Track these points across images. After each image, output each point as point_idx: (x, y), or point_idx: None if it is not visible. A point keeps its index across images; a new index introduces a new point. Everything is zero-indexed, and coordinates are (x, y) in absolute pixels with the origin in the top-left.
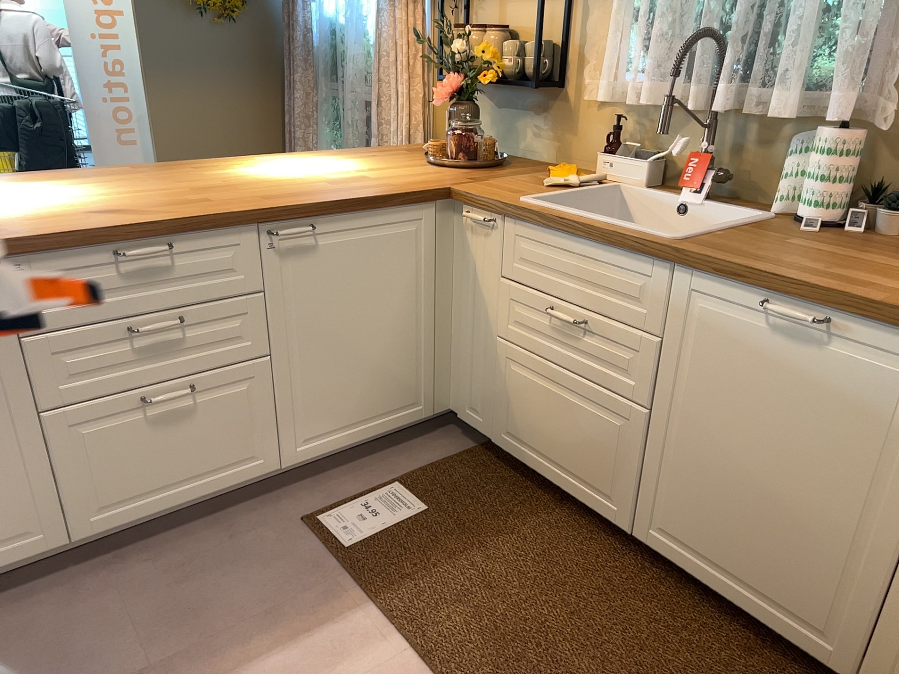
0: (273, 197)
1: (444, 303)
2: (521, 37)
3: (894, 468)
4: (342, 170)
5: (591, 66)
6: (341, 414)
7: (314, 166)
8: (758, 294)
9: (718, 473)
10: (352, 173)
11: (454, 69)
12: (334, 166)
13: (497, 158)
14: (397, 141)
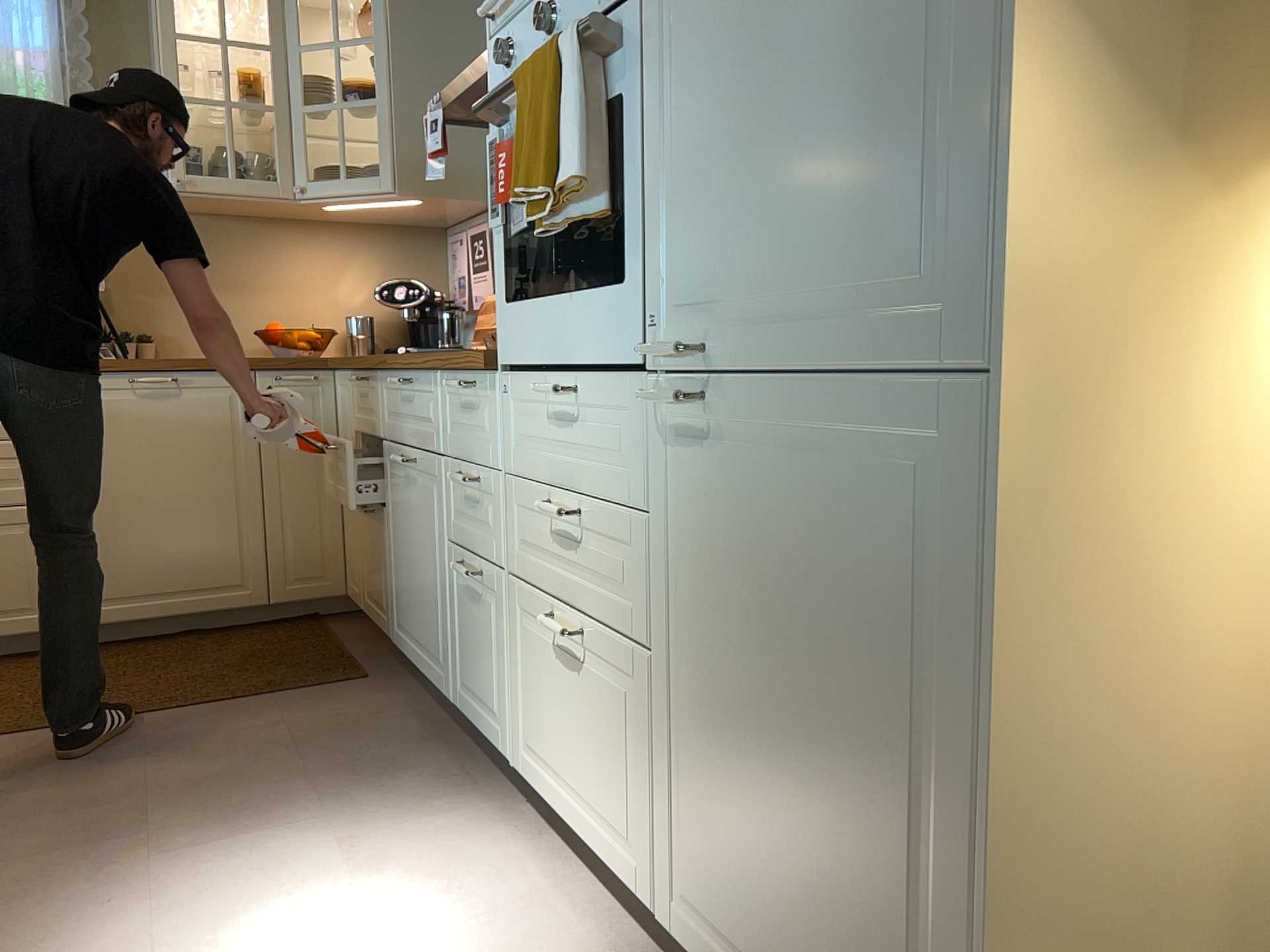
0: None
1: None
2: None
3: (241, 451)
4: None
5: None
6: None
7: None
8: (121, 376)
9: (132, 520)
10: None
11: None
12: None
13: None
14: None
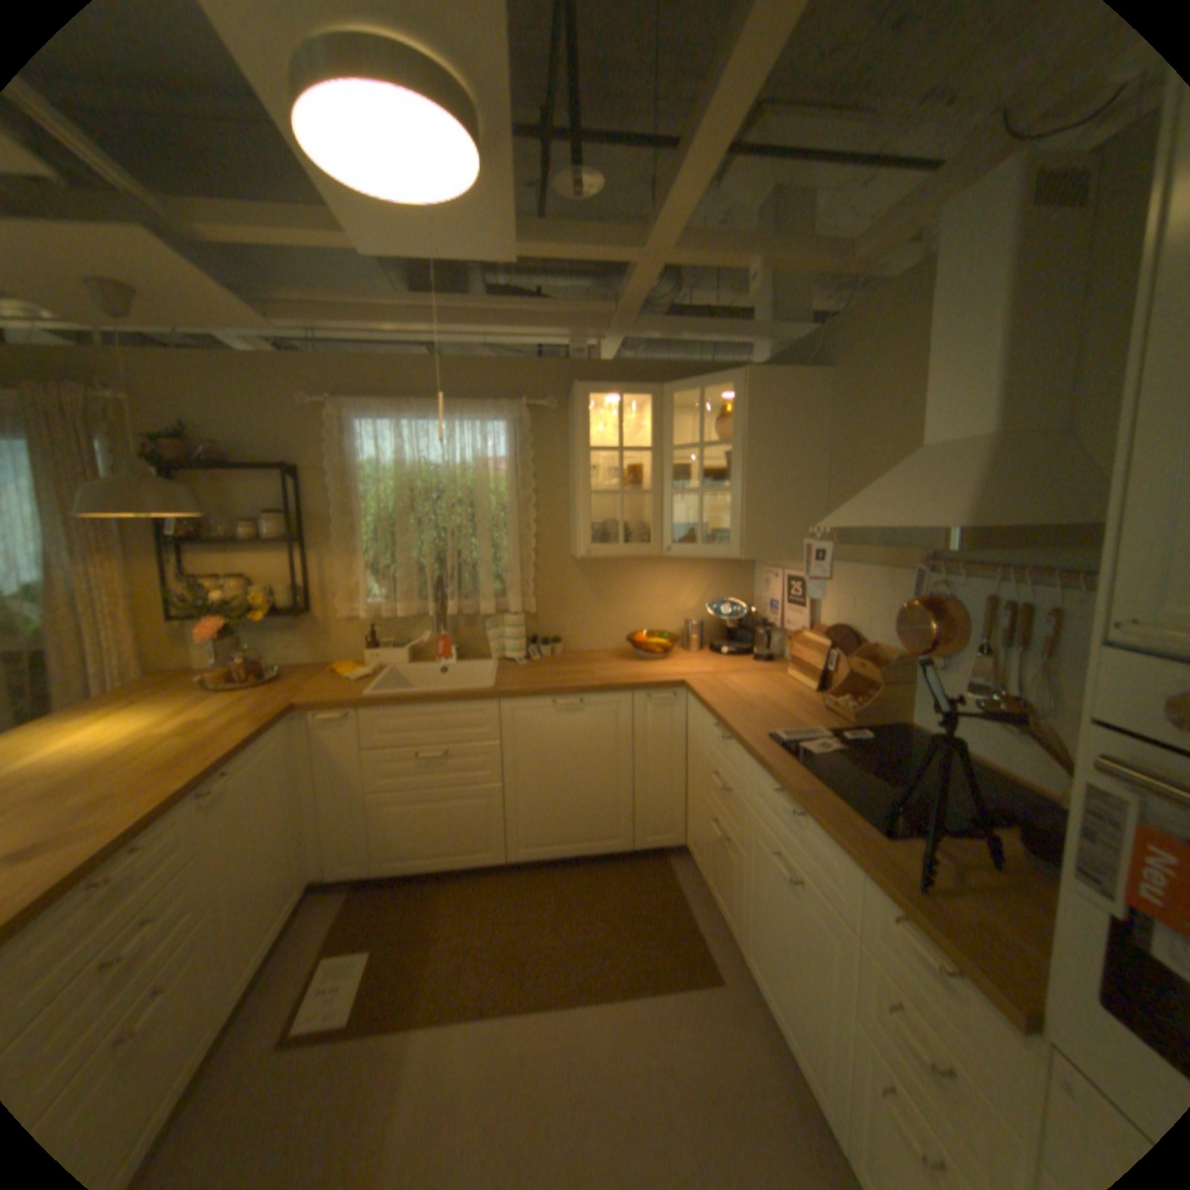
0: (171, 764)
1: (296, 793)
2: (256, 578)
3: (621, 747)
4: (153, 722)
5: (335, 594)
6: (255, 935)
7: (102, 729)
8: (548, 698)
9: (550, 793)
10: (170, 720)
11: (205, 610)
12: (126, 722)
13: (267, 670)
14: (100, 680)
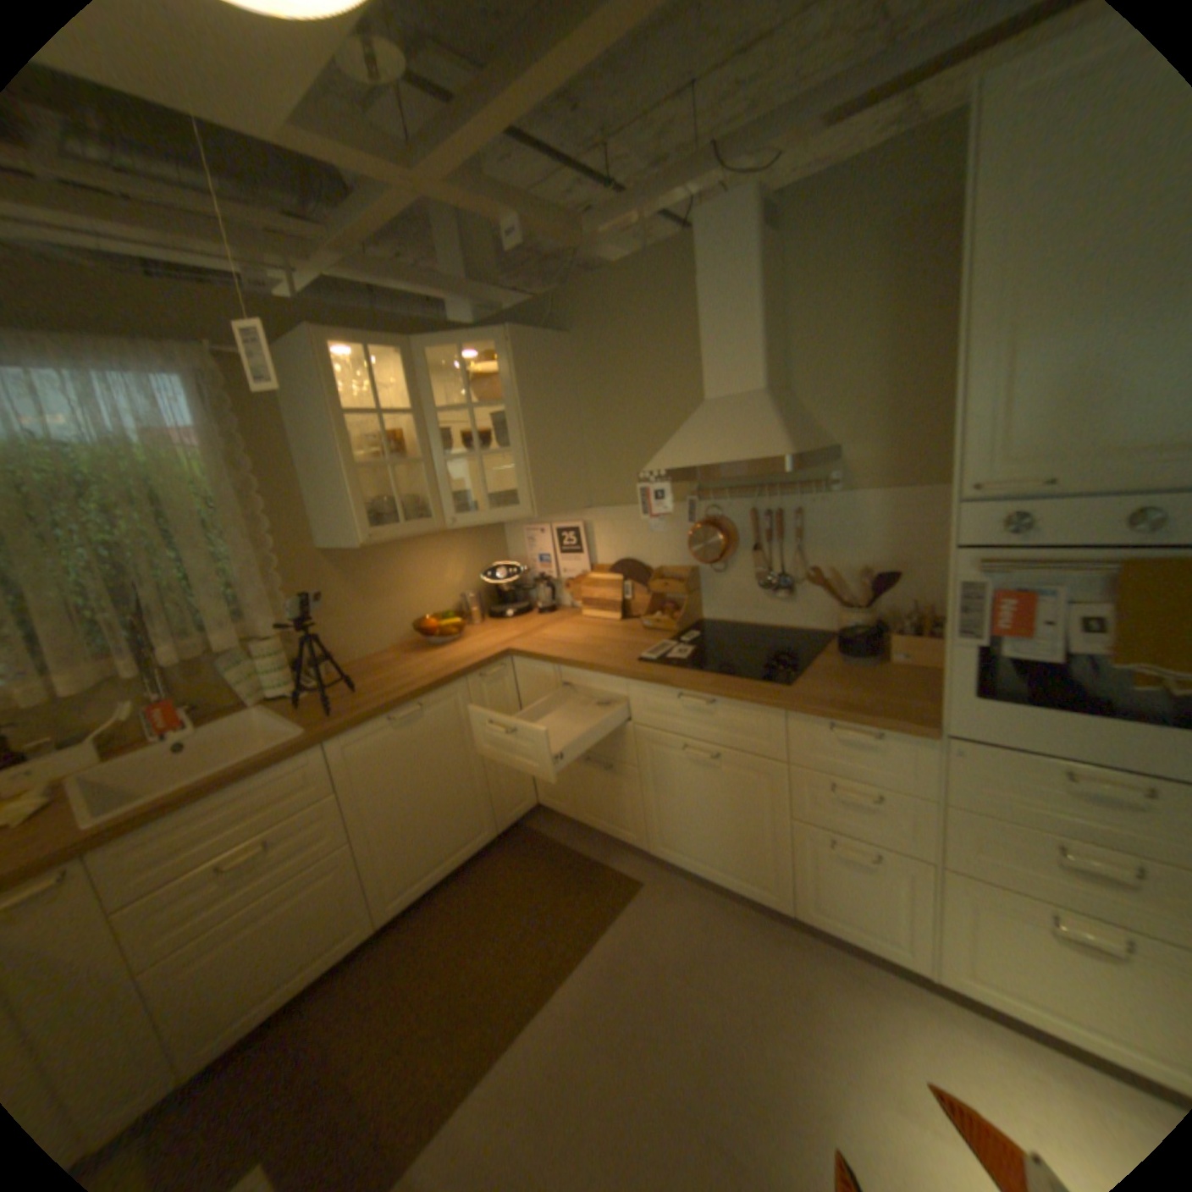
0: None
1: None
2: None
3: (465, 739)
4: None
5: None
6: None
7: None
8: (379, 719)
9: (406, 825)
10: None
11: None
12: None
13: None
14: None
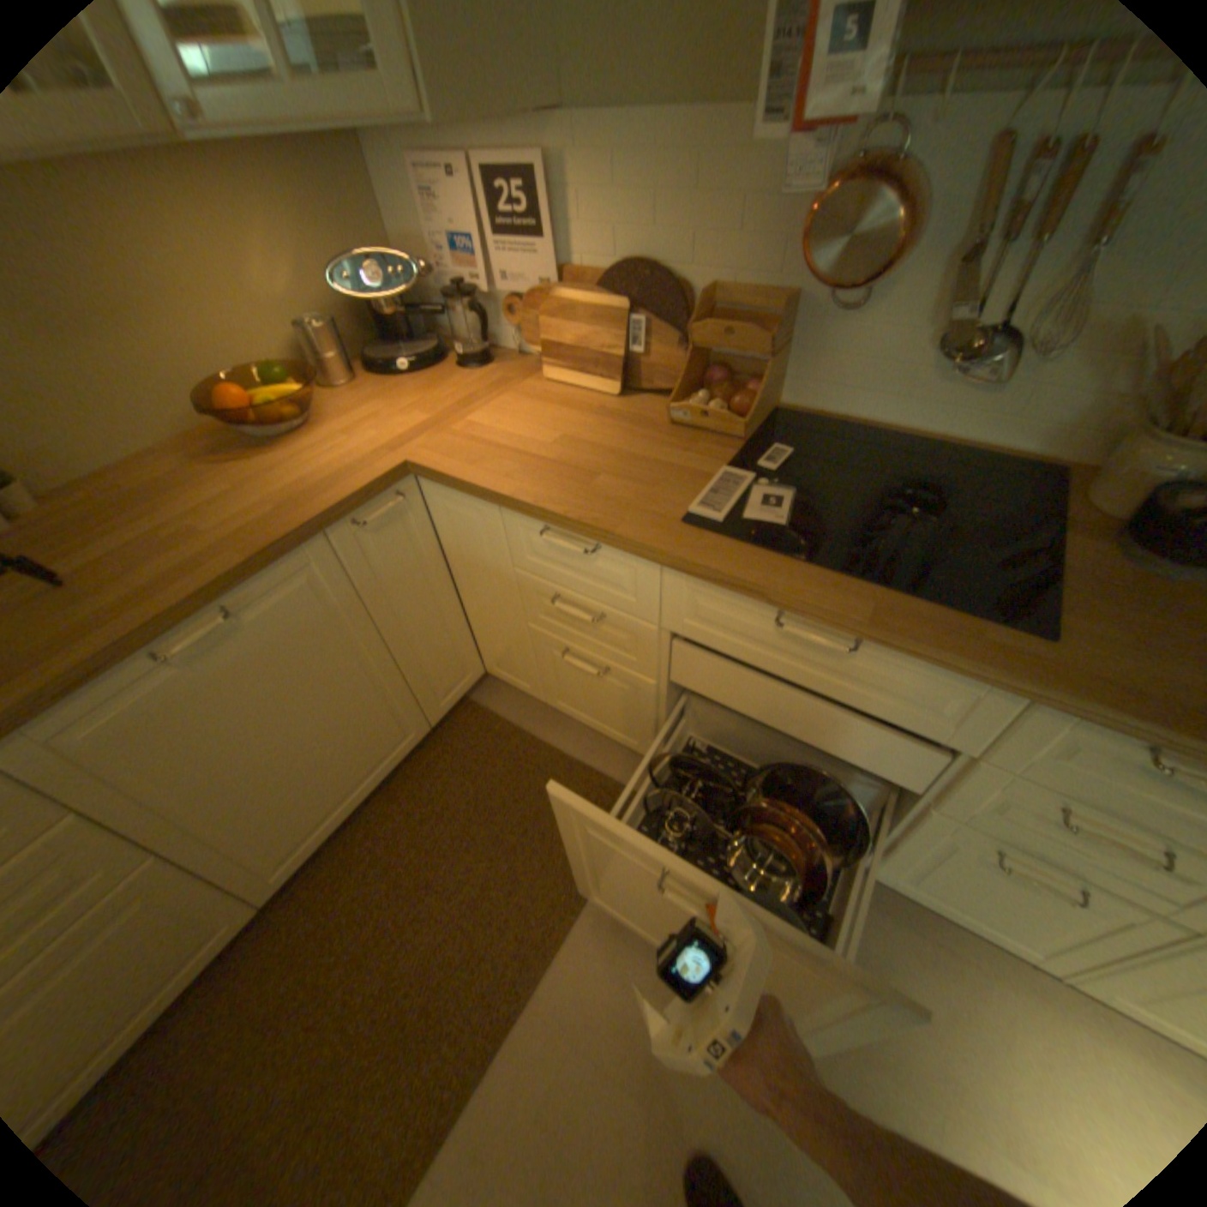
0: None
1: None
2: None
3: (352, 632)
4: None
5: None
6: None
7: None
8: (132, 662)
9: (270, 784)
10: None
11: None
12: None
13: None
14: None
